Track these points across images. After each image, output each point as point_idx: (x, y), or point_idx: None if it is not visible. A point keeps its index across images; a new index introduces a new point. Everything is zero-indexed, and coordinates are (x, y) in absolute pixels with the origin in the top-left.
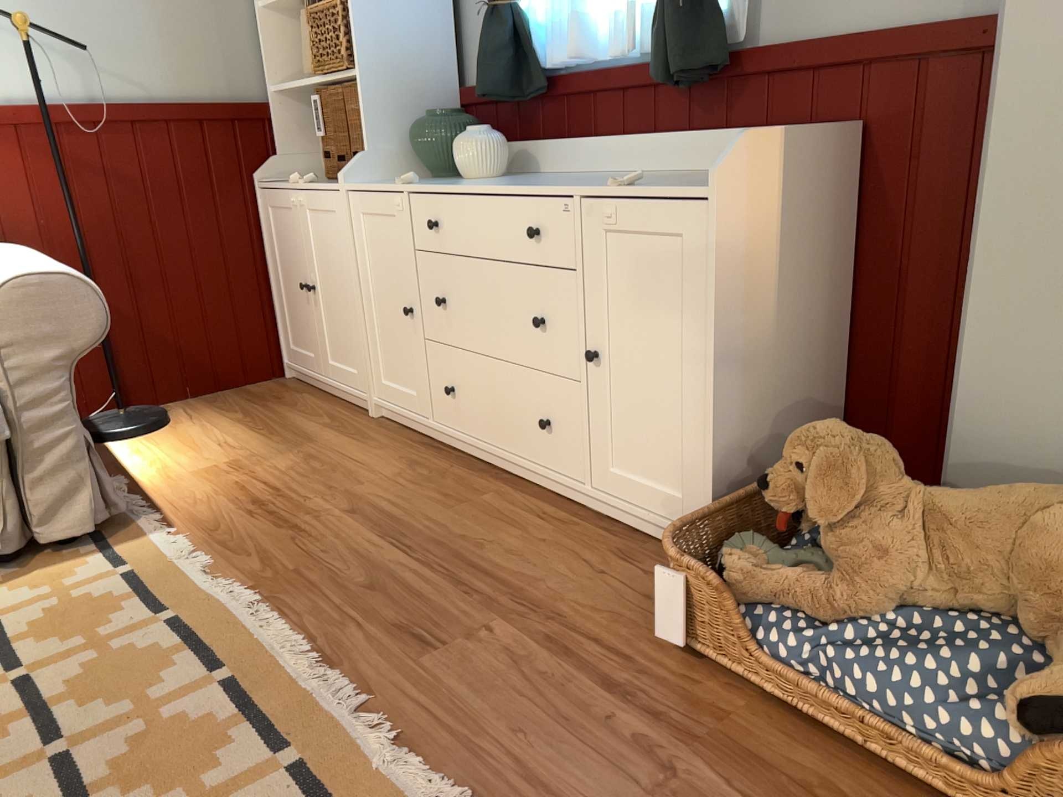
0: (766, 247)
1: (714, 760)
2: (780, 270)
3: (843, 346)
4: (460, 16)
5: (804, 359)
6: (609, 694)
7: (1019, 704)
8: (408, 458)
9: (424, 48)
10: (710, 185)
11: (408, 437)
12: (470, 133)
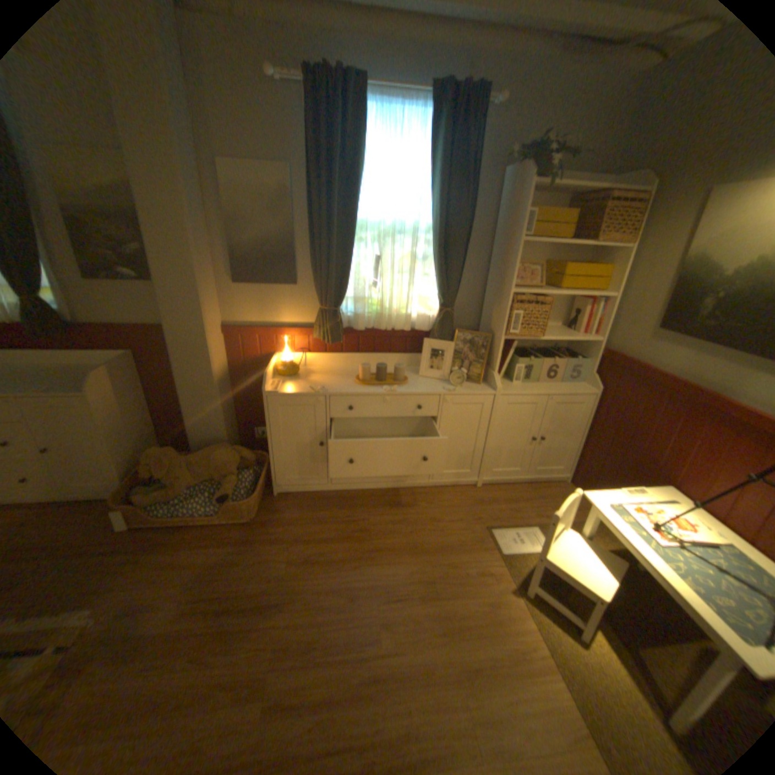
0: (111, 402)
1: (148, 553)
2: (119, 405)
3: (149, 415)
4: None
5: (136, 425)
6: (105, 558)
7: (215, 501)
8: None
9: None
10: (82, 390)
11: None
12: None
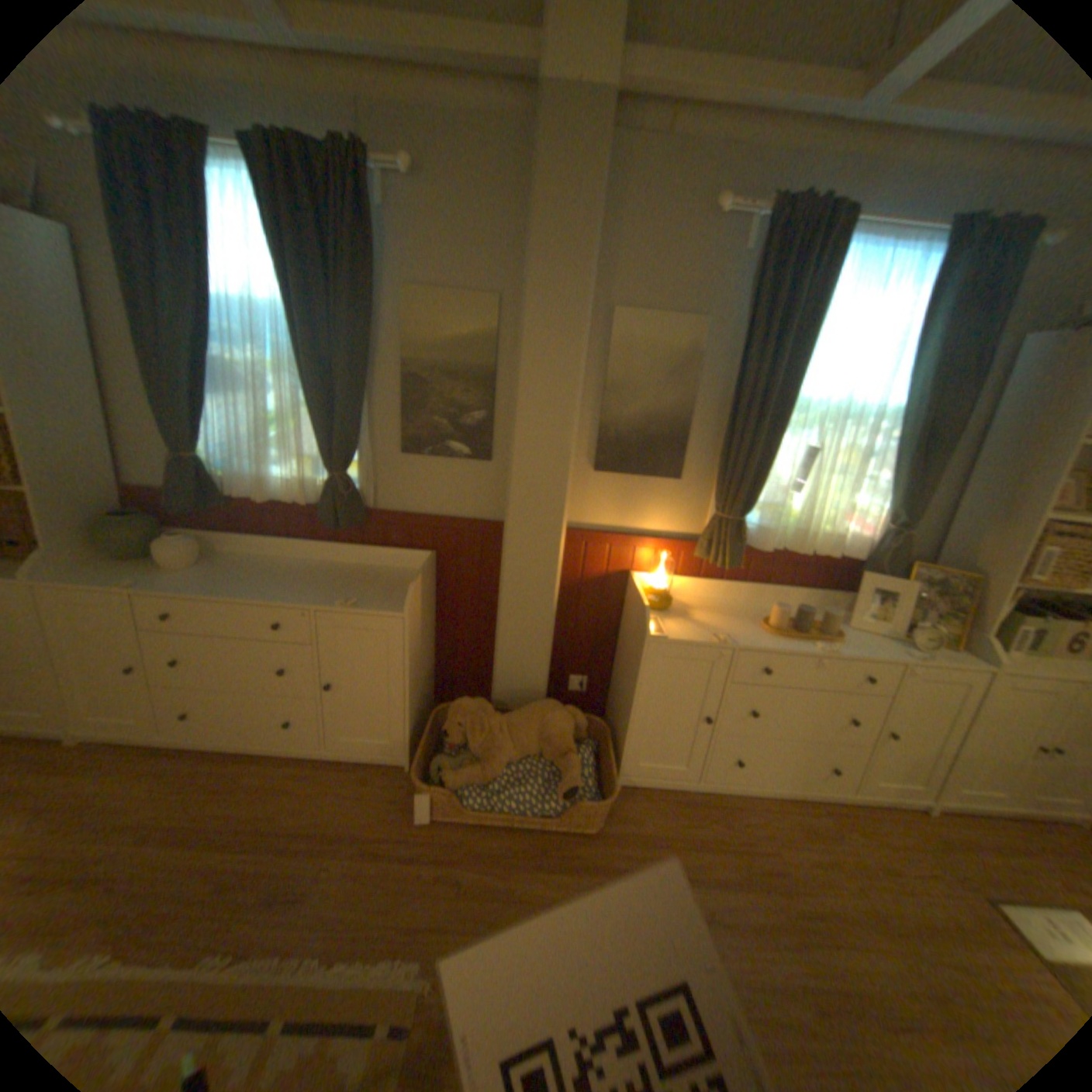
0: (418, 625)
1: (467, 869)
2: (421, 630)
3: (433, 642)
4: (112, 434)
5: (426, 658)
6: (409, 867)
7: (560, 795)
8: (148, 775)
9: (87, 462)
10: (398, 608)
11: (128, 755)
12: (170, 542)
